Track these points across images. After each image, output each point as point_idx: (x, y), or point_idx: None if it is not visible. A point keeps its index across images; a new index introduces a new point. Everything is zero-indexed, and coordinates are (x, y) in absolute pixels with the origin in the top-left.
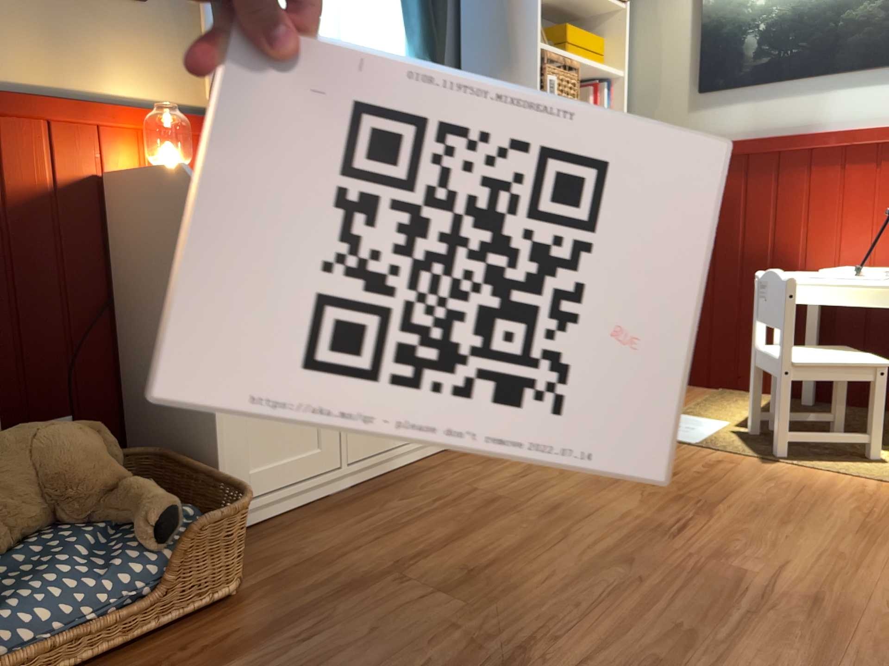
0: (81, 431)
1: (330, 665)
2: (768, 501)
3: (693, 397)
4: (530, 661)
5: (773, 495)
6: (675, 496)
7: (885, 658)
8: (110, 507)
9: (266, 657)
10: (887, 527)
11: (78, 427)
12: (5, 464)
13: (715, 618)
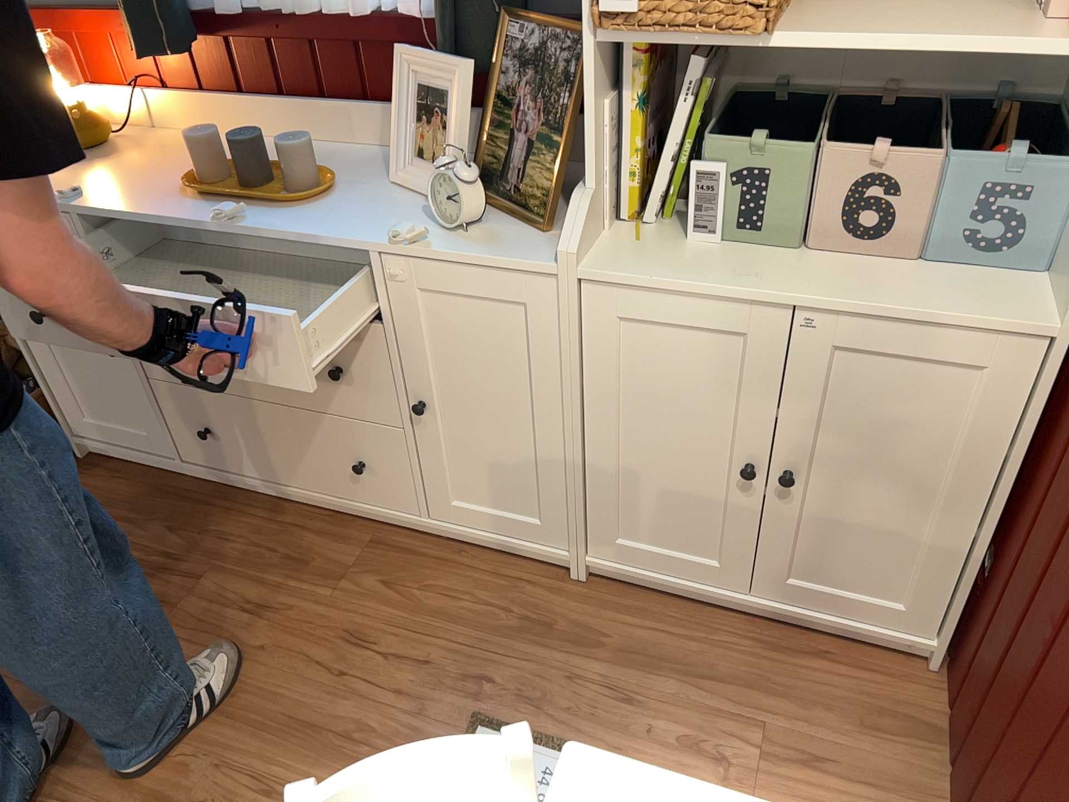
0: None
1: None
2: None
3: (821, 794)
4: None
5: None
6: (187, 791)
7: None
8: None
9: None
10: None
11: None
12: None
13: None
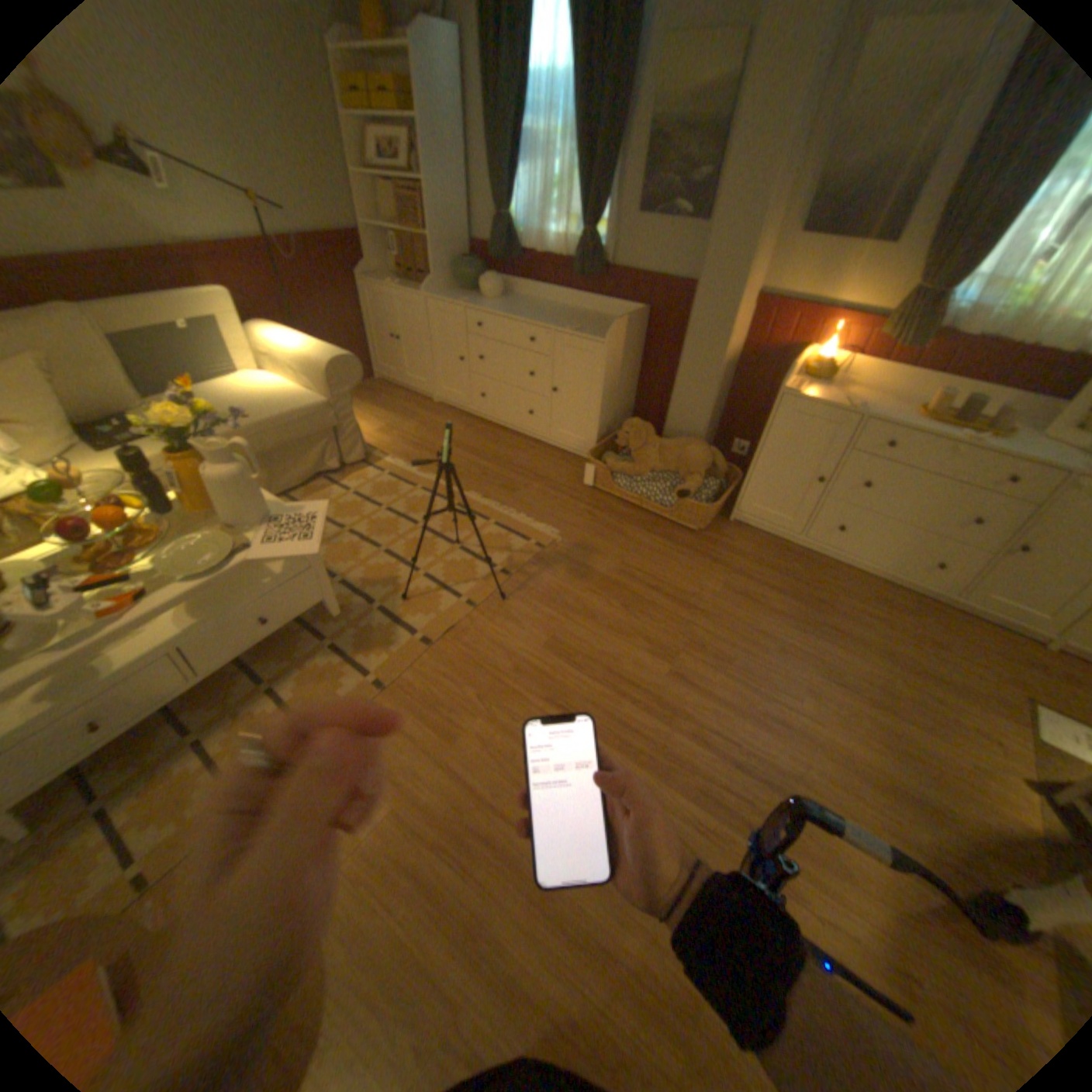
0: (703, 452)
1: (670, 561)
2: (926, 752)
3: None
4: (691, 610)
5: (943, 760)
6: (897, 695)
7: (742, 733)
8: (689, 480)
9: (669, 547)
10: (924, 817)
11: (707, 450)
12: (676, 449)
13: (747, 676)
